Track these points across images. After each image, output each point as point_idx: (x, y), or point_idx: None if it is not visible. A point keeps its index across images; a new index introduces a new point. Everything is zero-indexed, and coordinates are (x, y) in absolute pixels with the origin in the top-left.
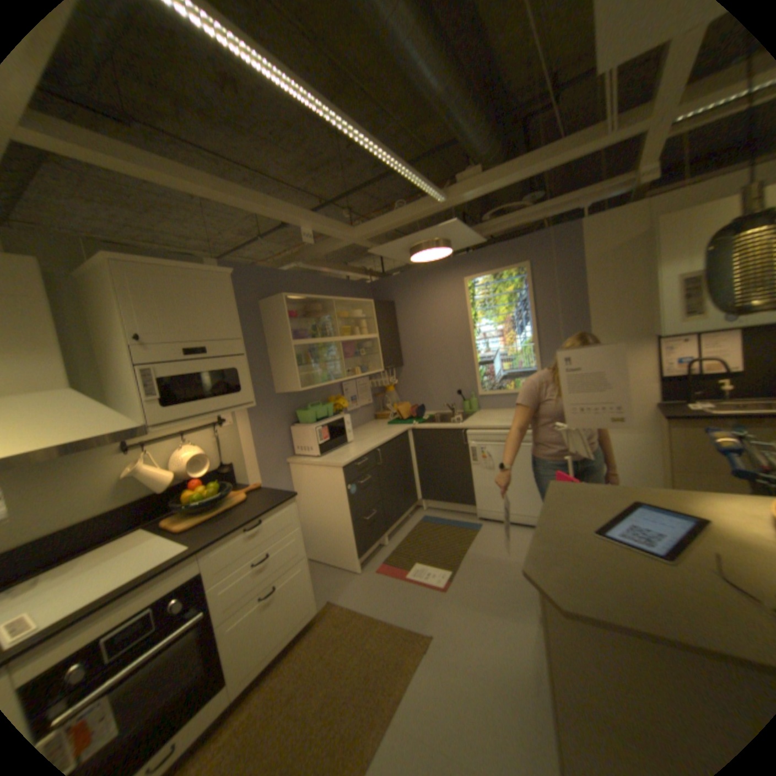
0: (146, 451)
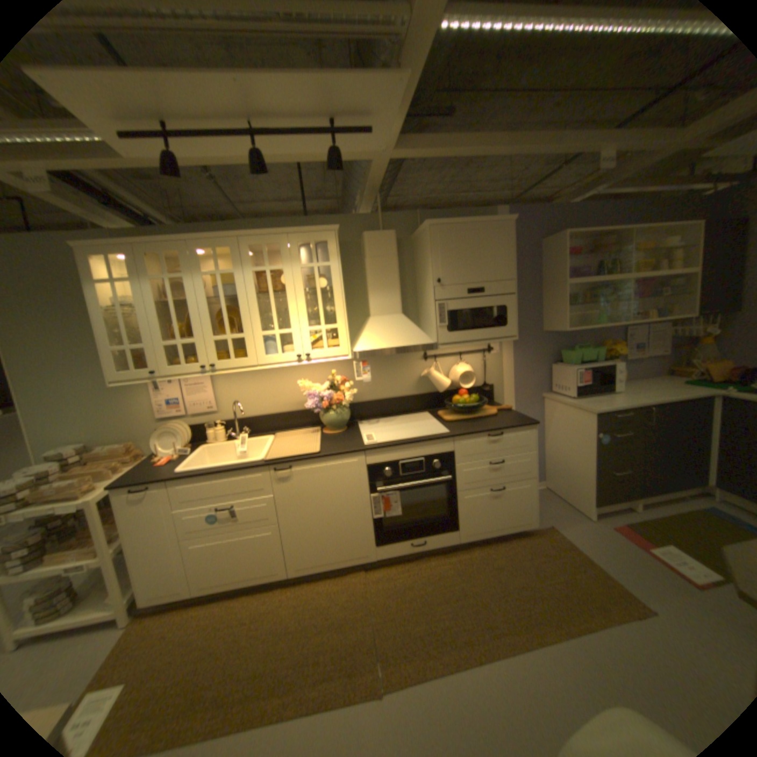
0: (436, 362)
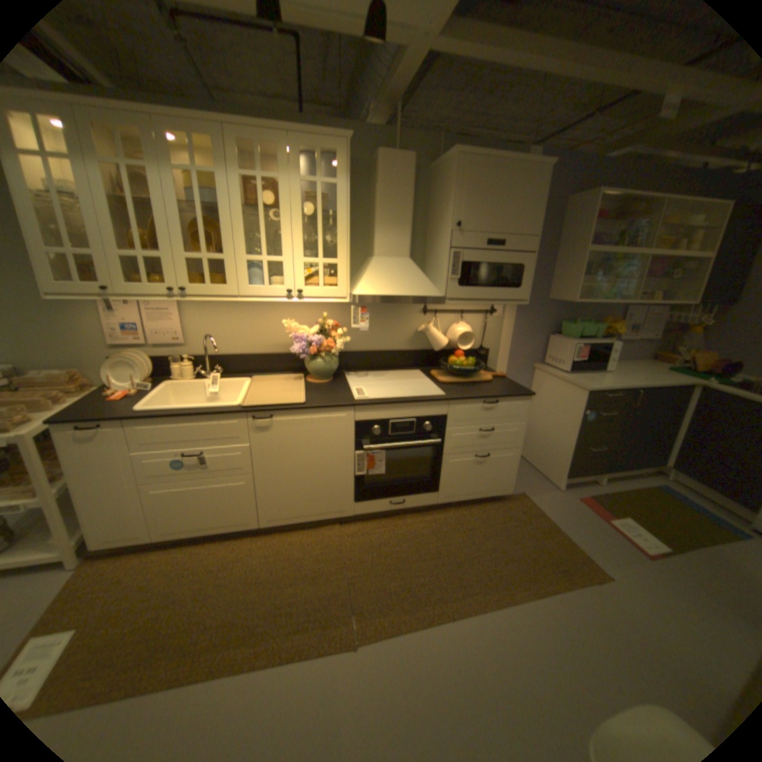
0: (436, 318)
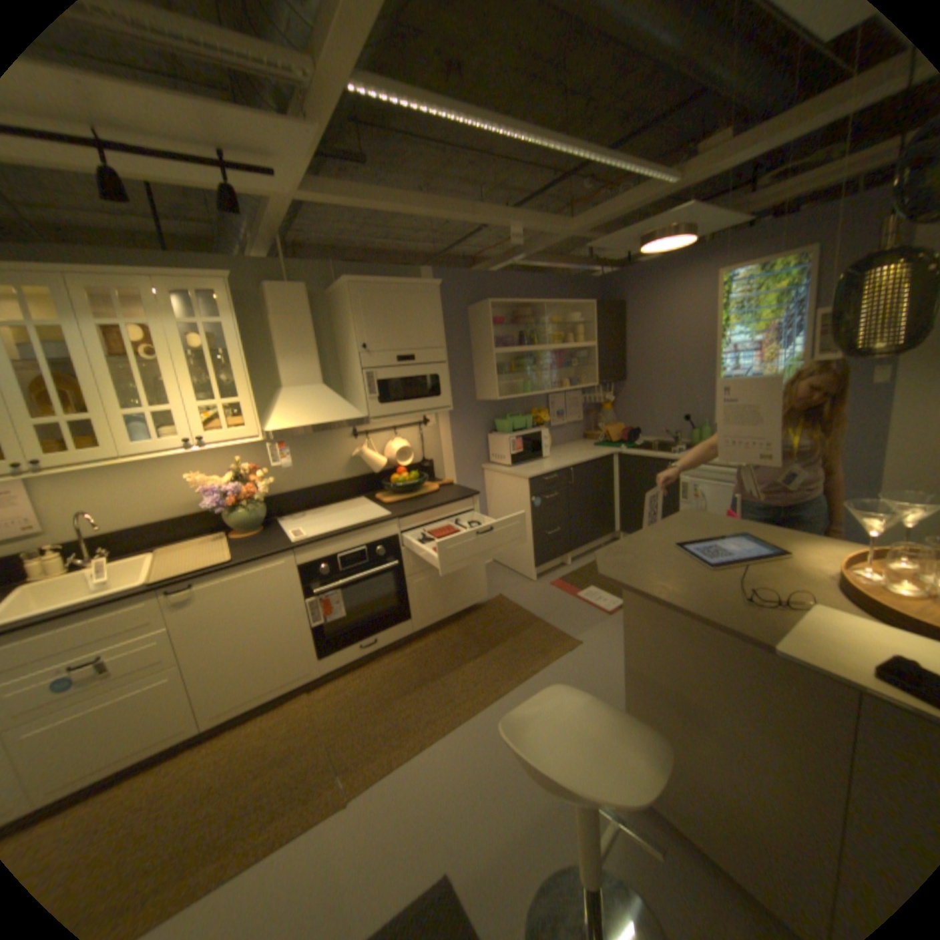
0: (369, 439)
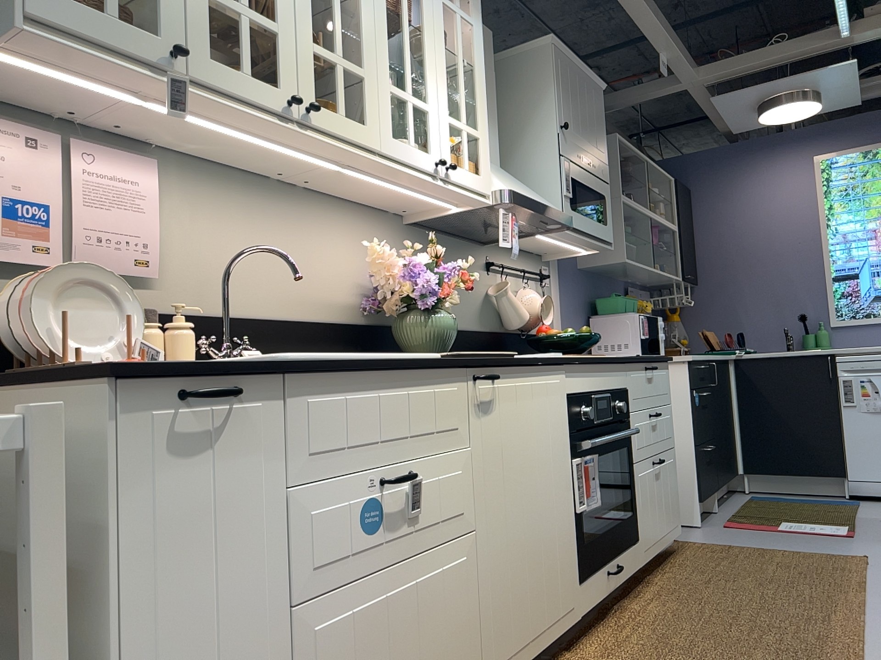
0: (503, 277)
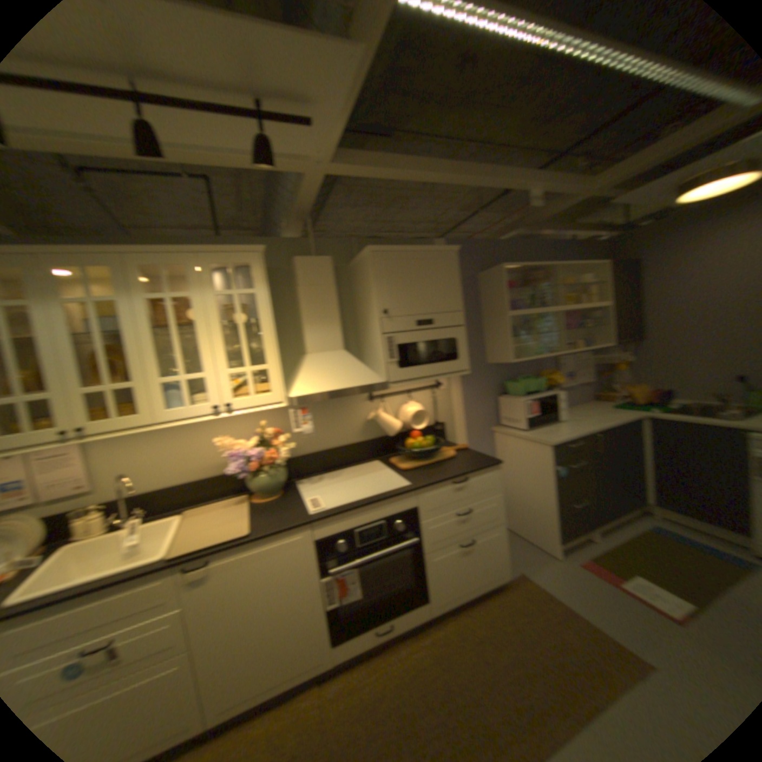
0: (386, 402)
